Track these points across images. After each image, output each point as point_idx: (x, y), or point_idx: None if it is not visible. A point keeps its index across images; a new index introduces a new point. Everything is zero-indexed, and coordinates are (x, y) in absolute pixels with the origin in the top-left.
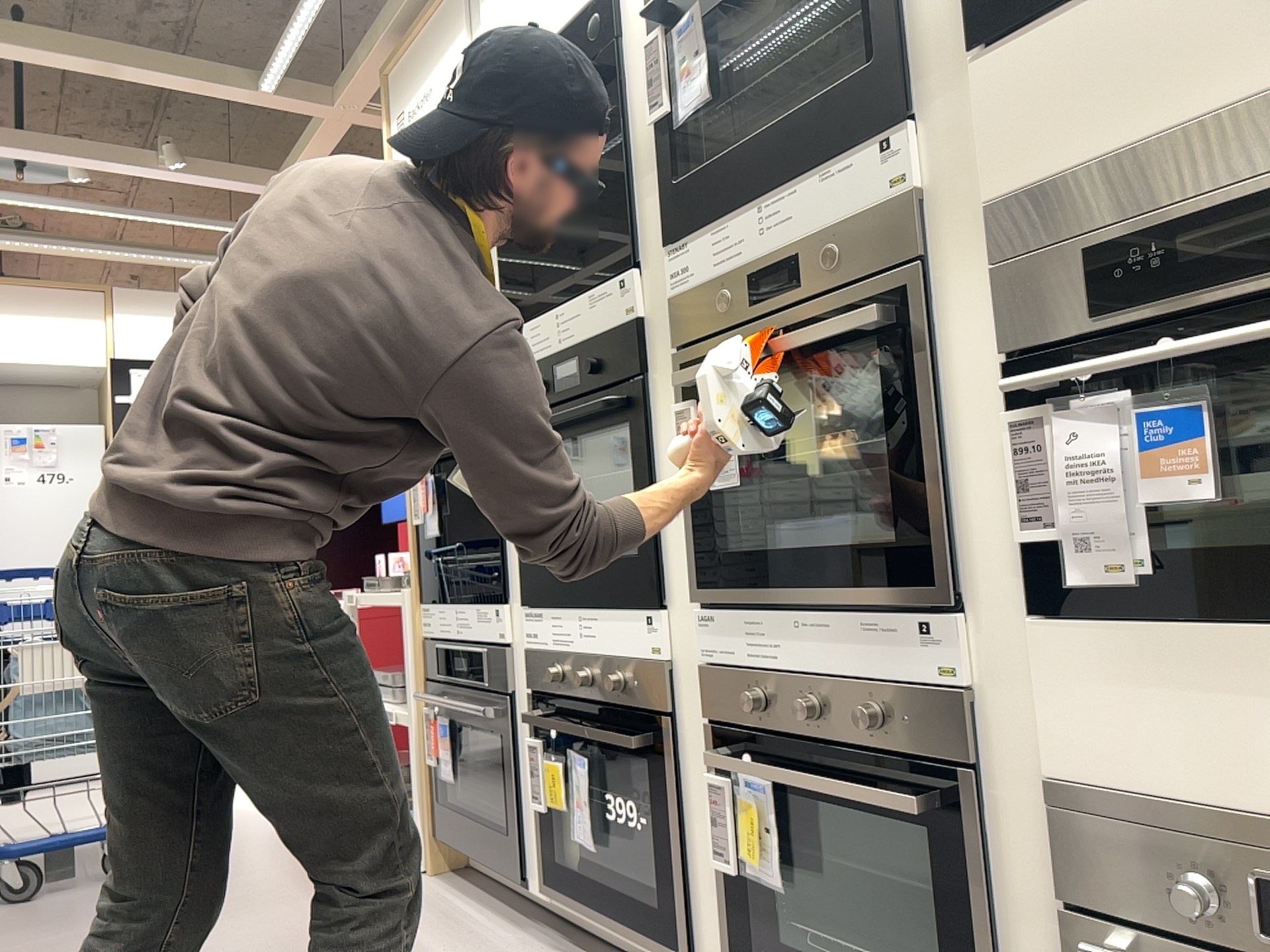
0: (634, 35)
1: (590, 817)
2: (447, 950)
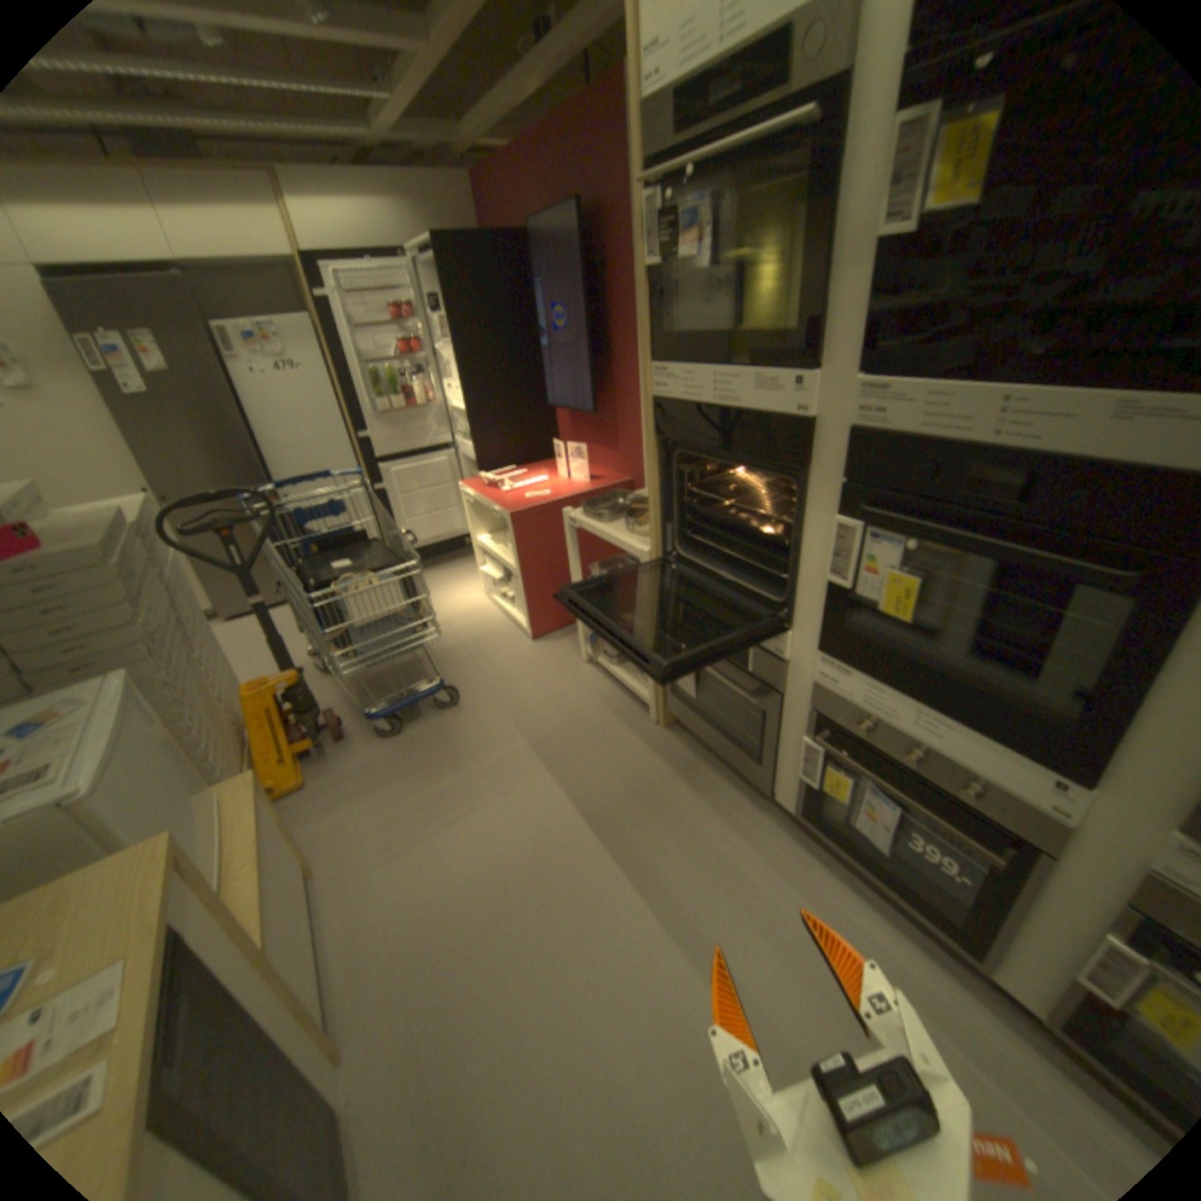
0: None
1: (893, 840)
2: (723, 838)
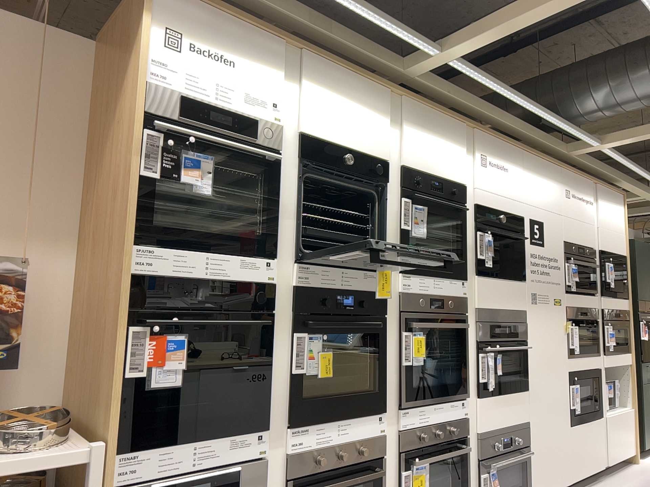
0: (390, 190)
1: None
2: None
